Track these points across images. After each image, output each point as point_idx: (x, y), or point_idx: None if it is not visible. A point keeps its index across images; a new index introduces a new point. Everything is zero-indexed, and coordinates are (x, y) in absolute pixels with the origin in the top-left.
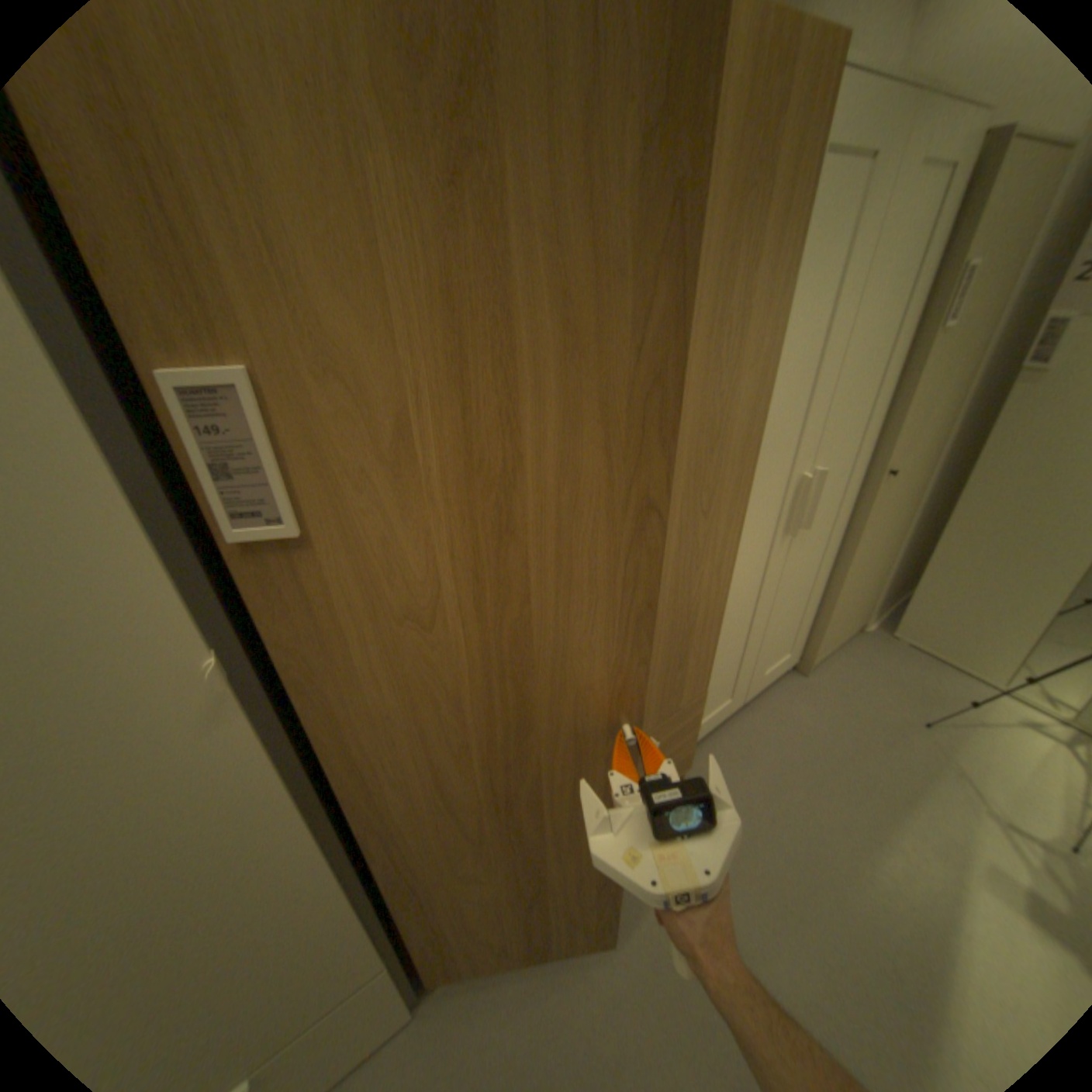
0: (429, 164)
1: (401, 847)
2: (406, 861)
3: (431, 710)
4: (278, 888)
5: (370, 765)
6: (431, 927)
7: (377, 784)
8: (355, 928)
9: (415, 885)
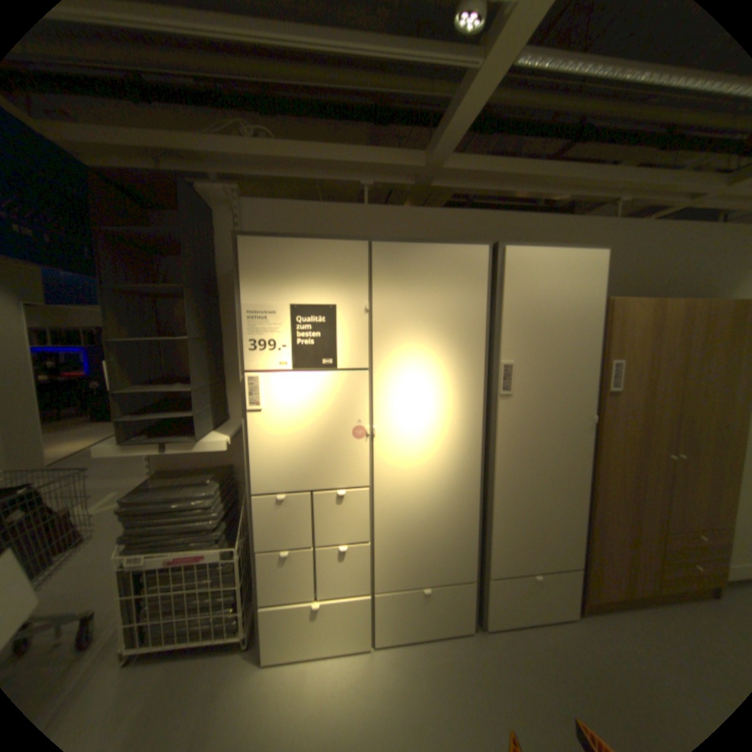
0: (659, 333)
1: (606, 510)
2: (605, 518)
3: (628, 458)
4: (579, 495)
5: (610, 468)
6: (601, 566)
7: (609, 476)
8: (585, 536)
9: (604, 534)
